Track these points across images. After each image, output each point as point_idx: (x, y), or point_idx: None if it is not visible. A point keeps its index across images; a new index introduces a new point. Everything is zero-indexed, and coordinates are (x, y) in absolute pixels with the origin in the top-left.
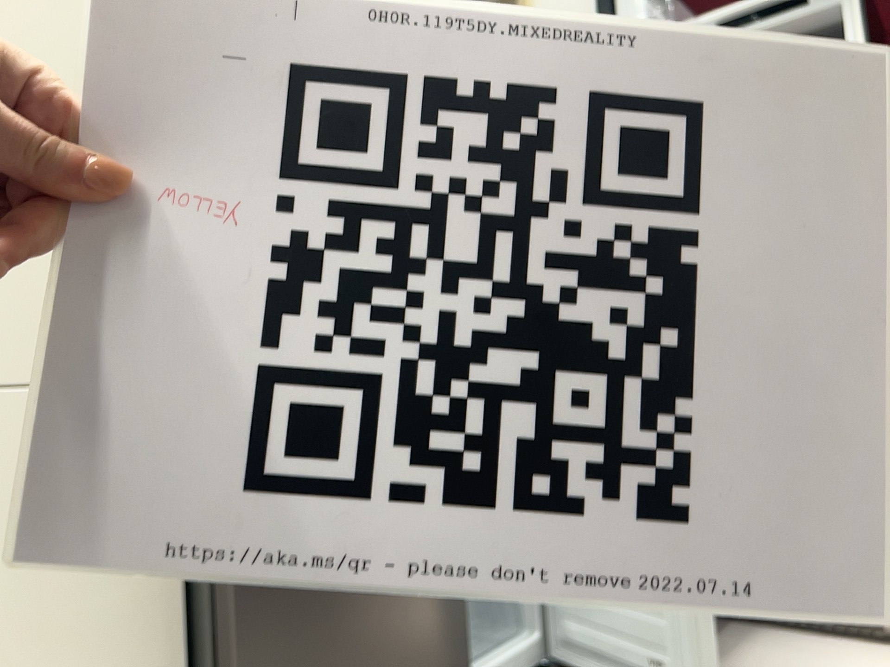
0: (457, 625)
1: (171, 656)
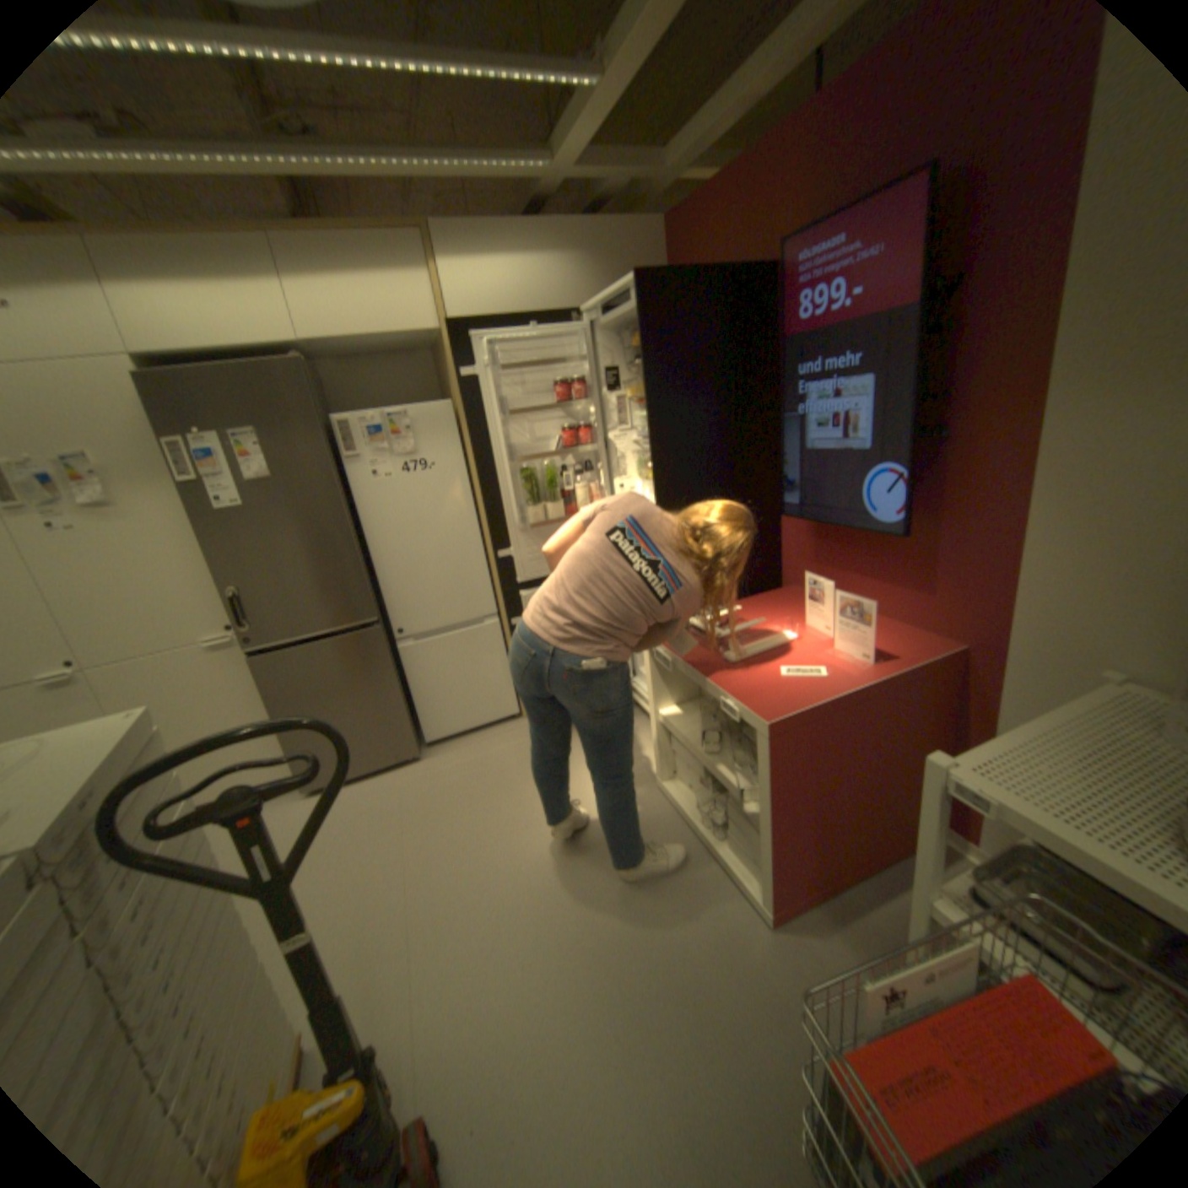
0: (398, 710)
1: (267, 716)
